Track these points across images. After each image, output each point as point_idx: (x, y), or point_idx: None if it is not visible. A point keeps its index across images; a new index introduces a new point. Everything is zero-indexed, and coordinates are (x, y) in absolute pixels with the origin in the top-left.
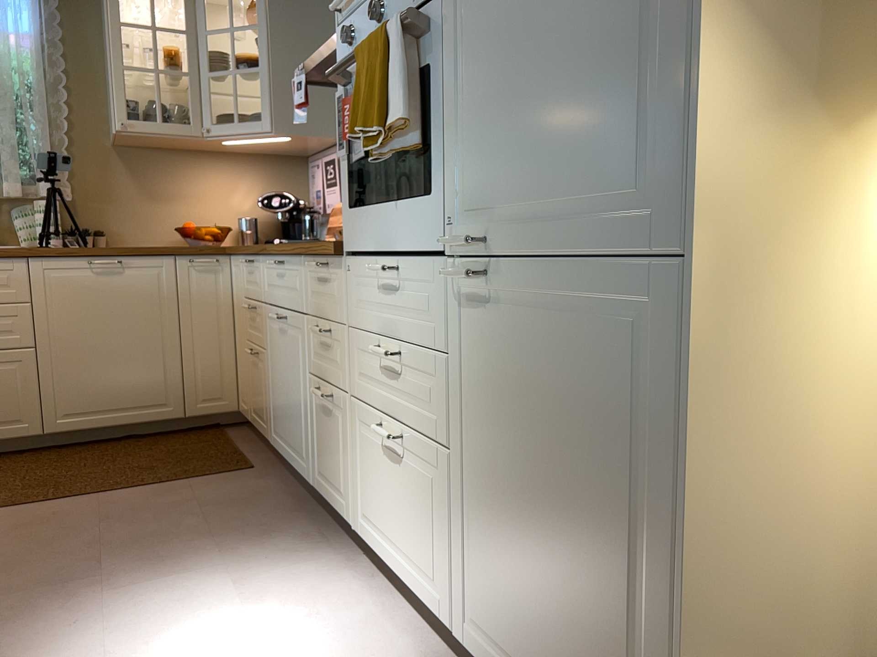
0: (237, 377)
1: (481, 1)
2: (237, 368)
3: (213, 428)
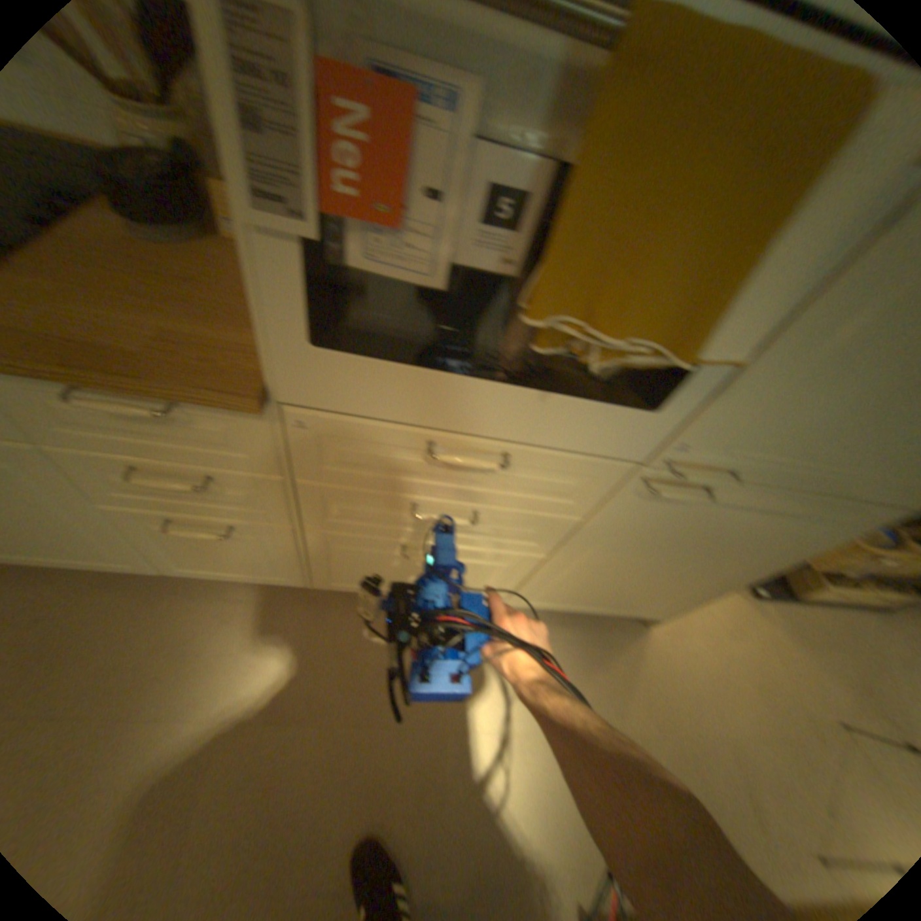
0: None
1: None
2: None
3: None
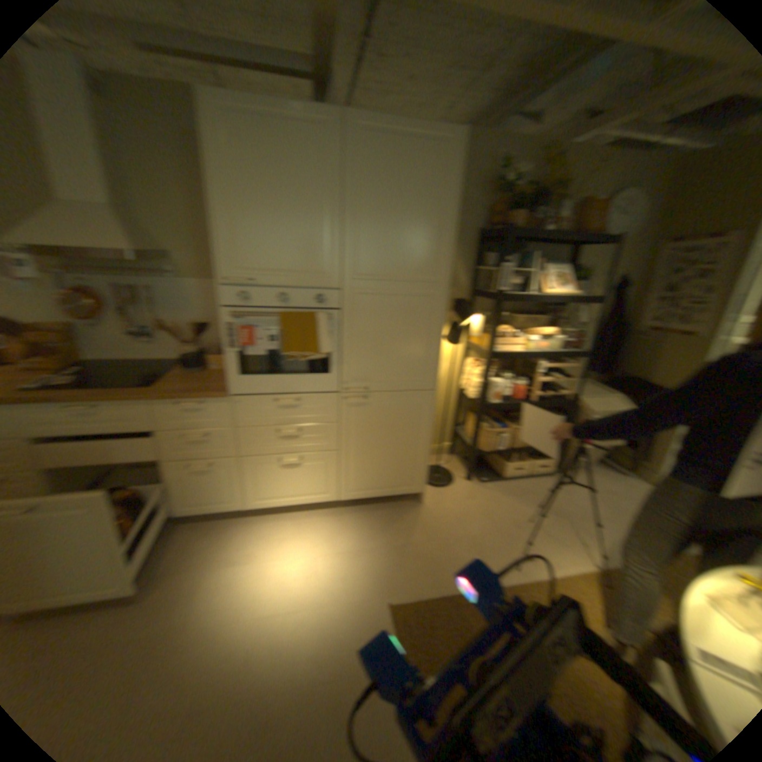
0: None
1: (364, 321)
2: None
3: None
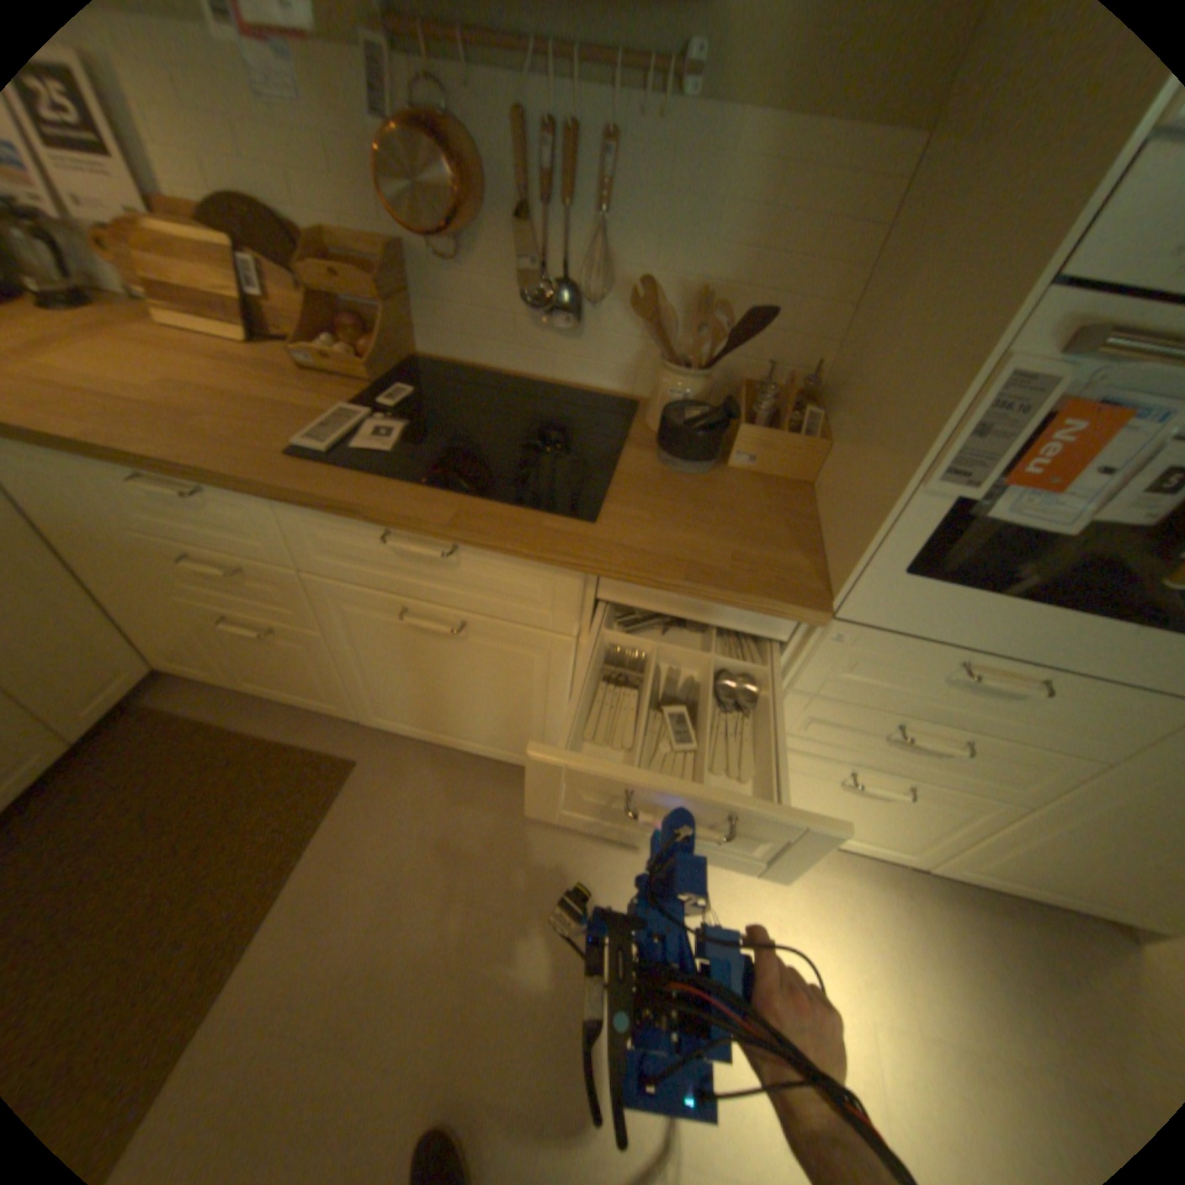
0: (127, 635)
1: None
2: (117, 623)
3: (116, 718)
